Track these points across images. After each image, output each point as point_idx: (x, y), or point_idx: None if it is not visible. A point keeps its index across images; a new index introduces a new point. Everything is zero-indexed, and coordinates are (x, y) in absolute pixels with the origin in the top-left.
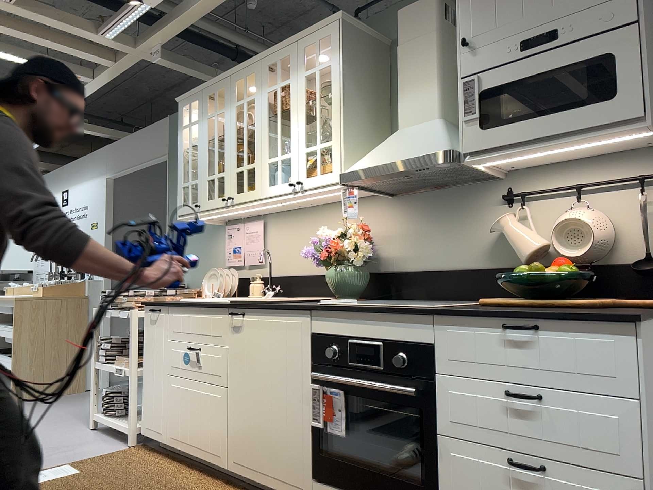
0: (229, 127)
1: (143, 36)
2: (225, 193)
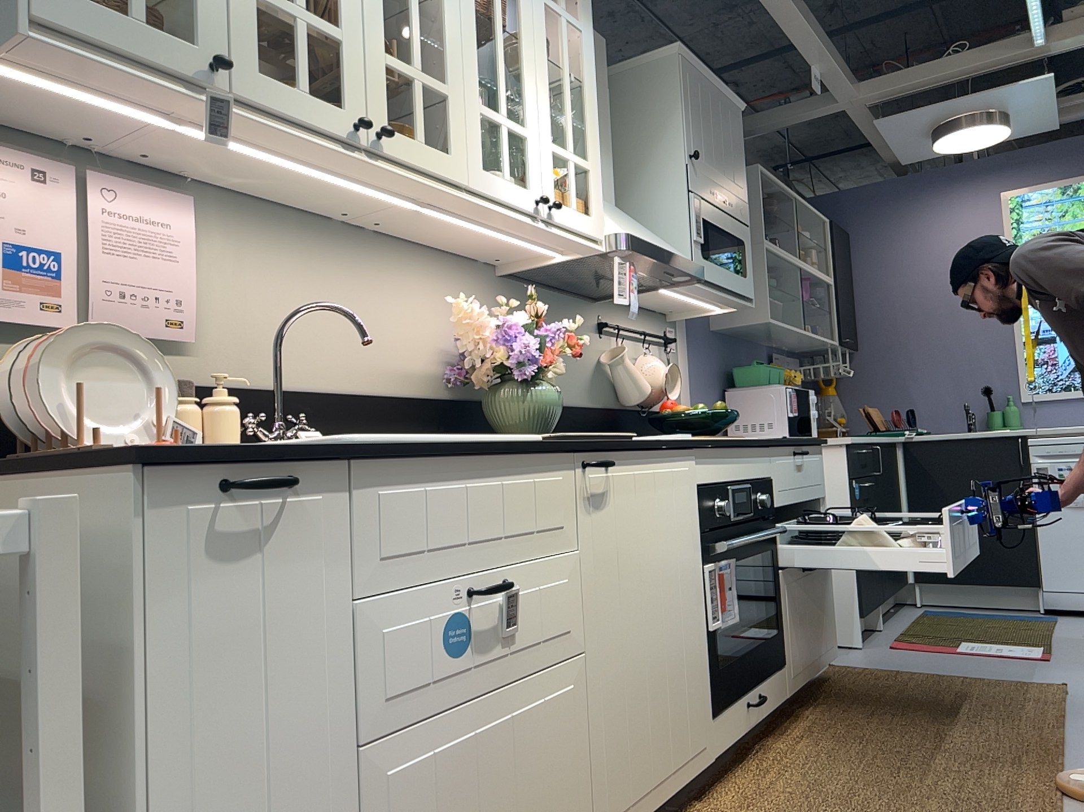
0: None
1: None
2: (350, 102)
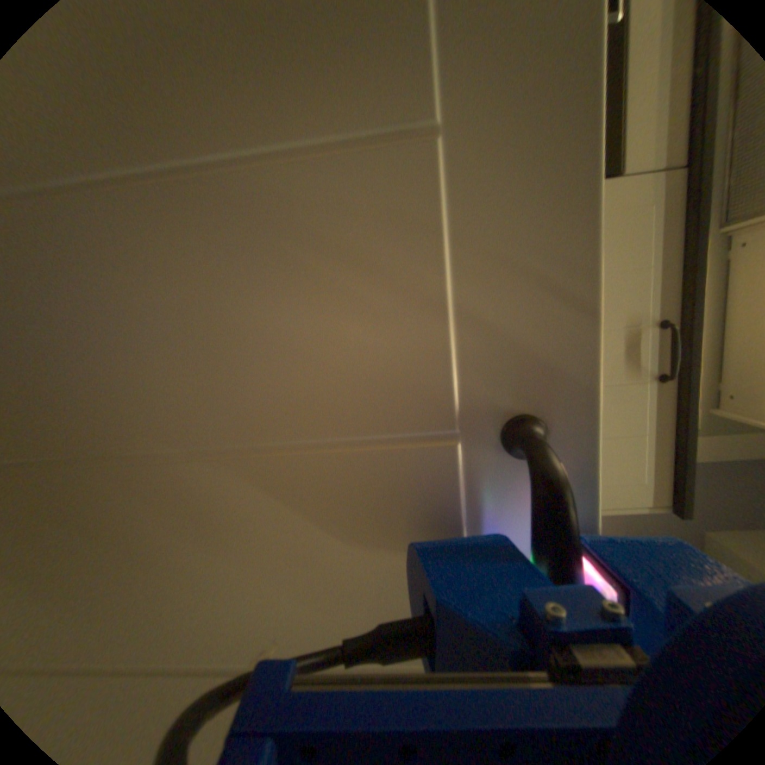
0: None
1: None
2: None
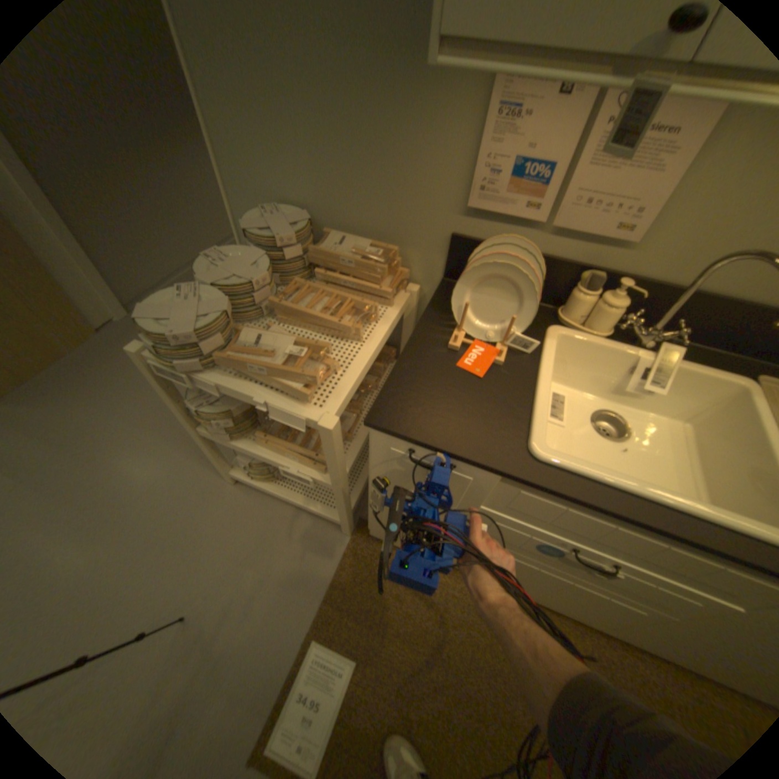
0: None
1: None
2: None
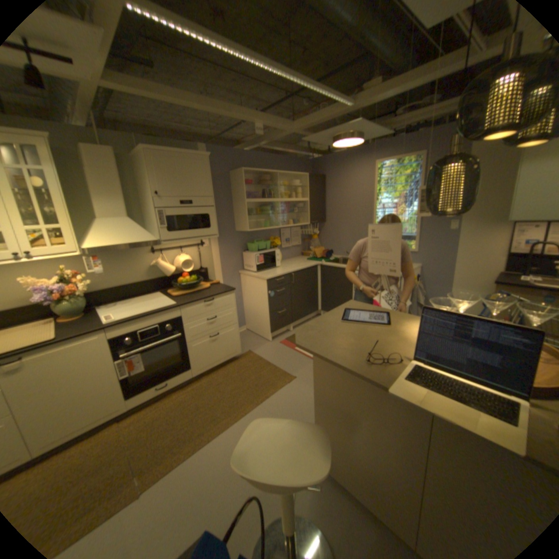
0: None
1: None
2: None
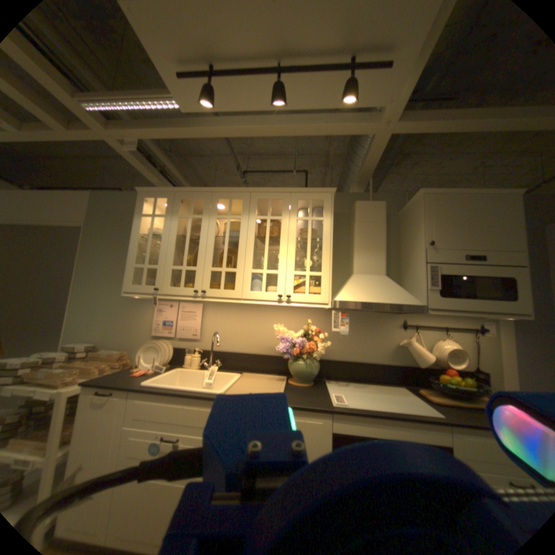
0: (207, 232)
1: (119, 121)
2: (196, 285)
